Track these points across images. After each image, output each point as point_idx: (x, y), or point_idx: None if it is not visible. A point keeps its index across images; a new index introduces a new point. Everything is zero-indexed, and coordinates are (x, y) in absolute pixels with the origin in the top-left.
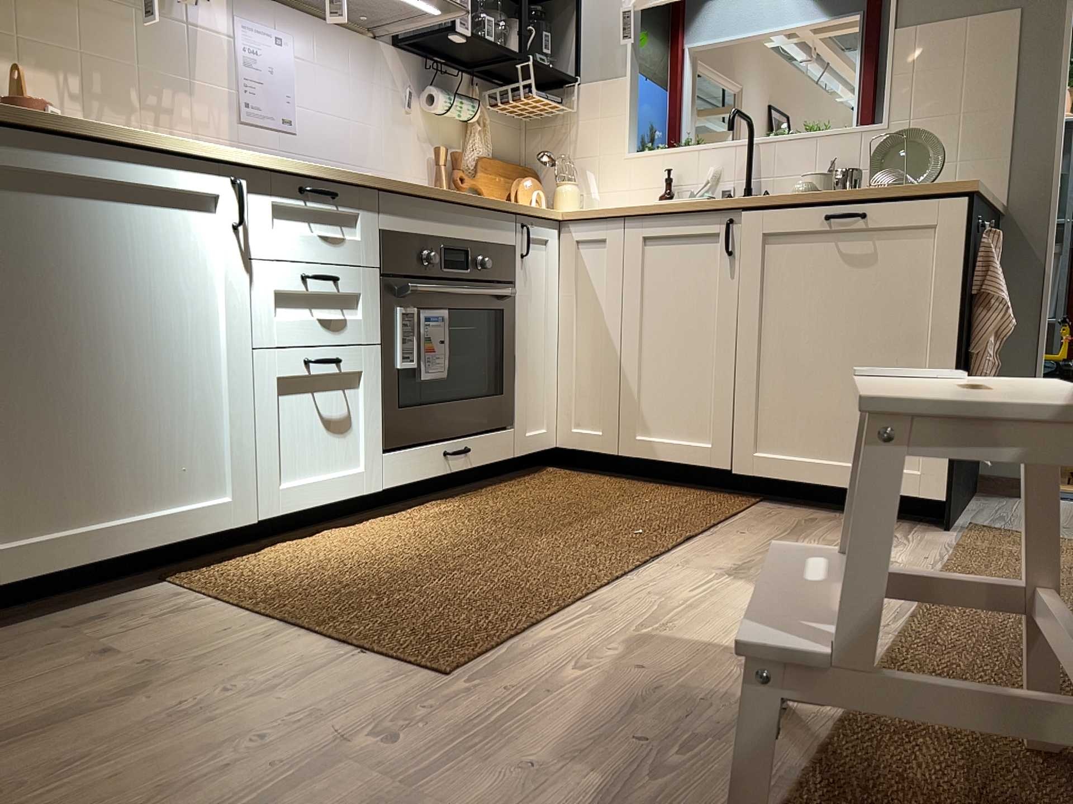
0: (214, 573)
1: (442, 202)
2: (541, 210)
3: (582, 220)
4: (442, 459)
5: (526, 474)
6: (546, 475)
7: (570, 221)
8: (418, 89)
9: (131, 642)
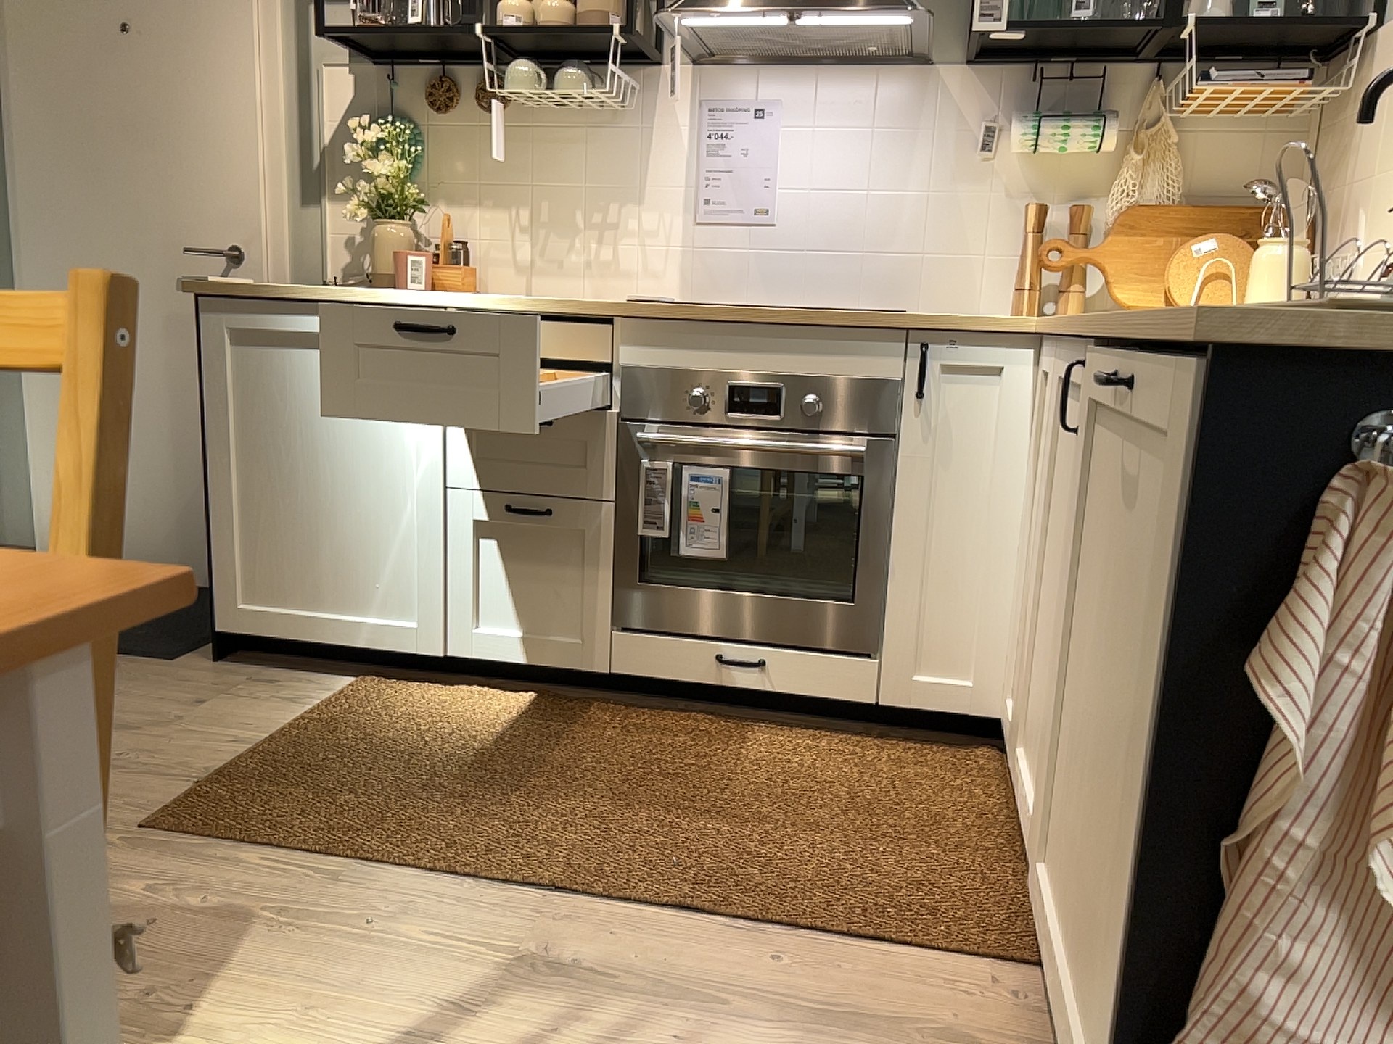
0: (390, 688)
1: (729, 323)
2: (1010, 319)
3: (1048, 339)
4: (714, 668)
5: (943, 744)
6: (957, 758)
7: (1045, 340)
8: (1012, 116)
9: (220, 705)
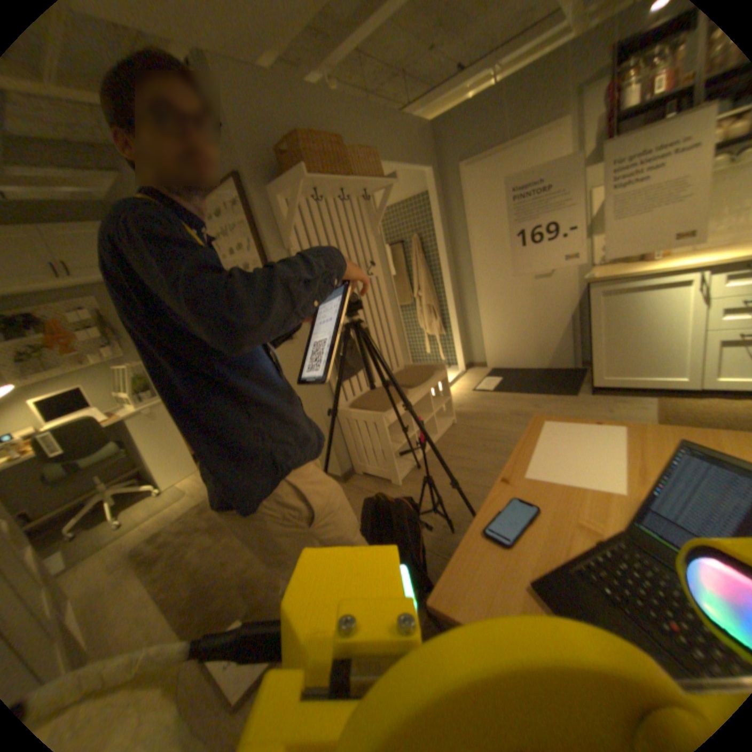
0: (672, 400)
1: None
2: None
3: None
4: None
5: None
6: None
7: None
8: None
9: (616, 410)
